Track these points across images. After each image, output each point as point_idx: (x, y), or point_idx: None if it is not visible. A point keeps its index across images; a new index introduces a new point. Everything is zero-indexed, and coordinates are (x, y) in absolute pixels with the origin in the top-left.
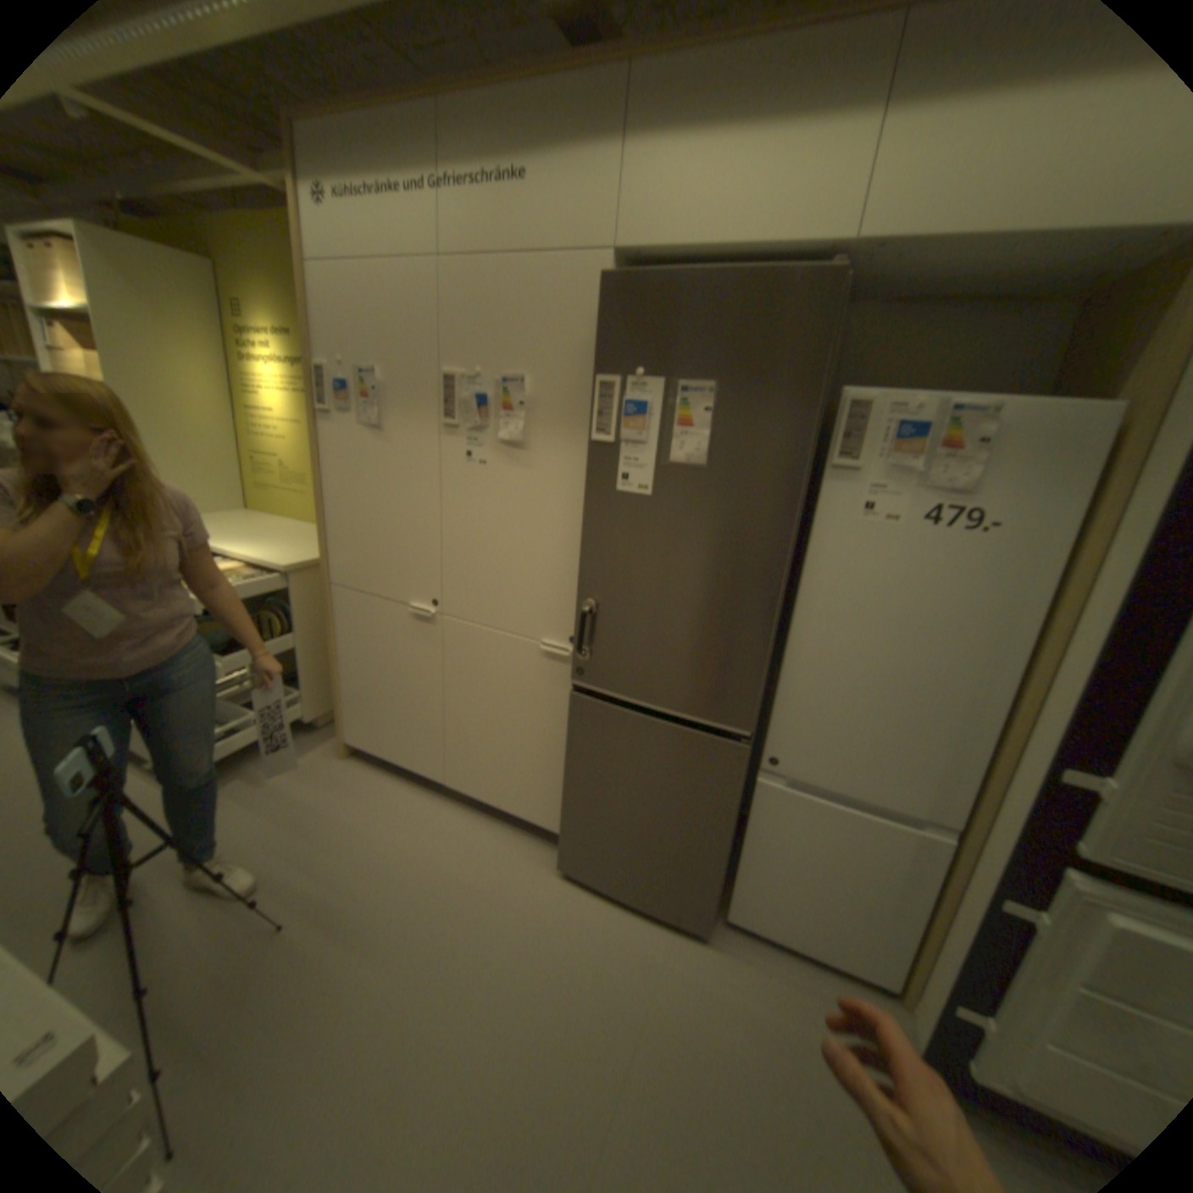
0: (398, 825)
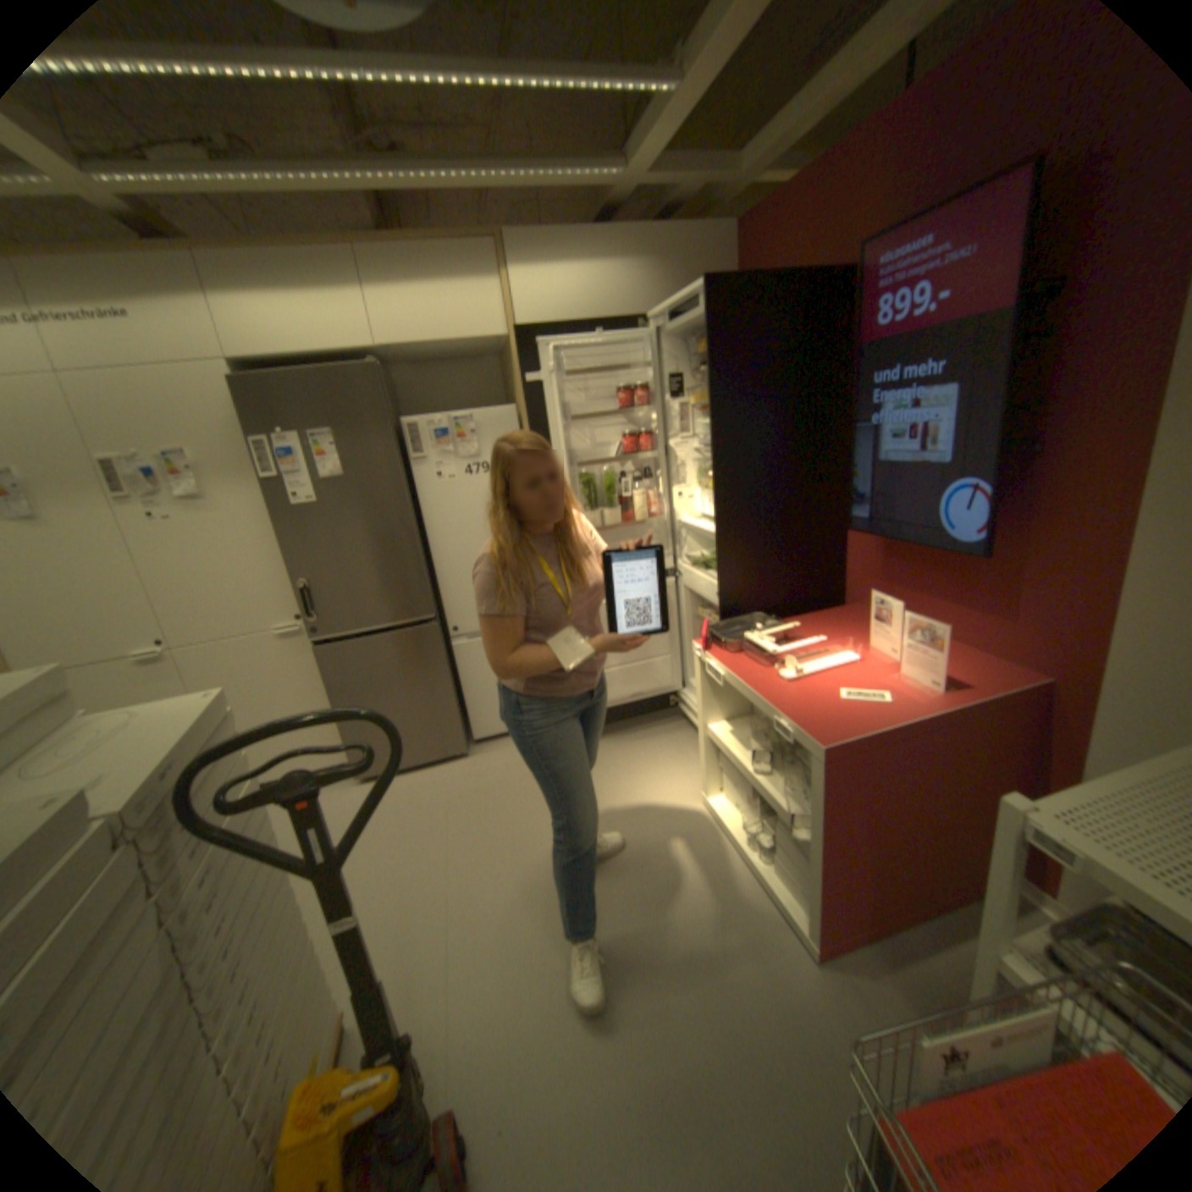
0: None
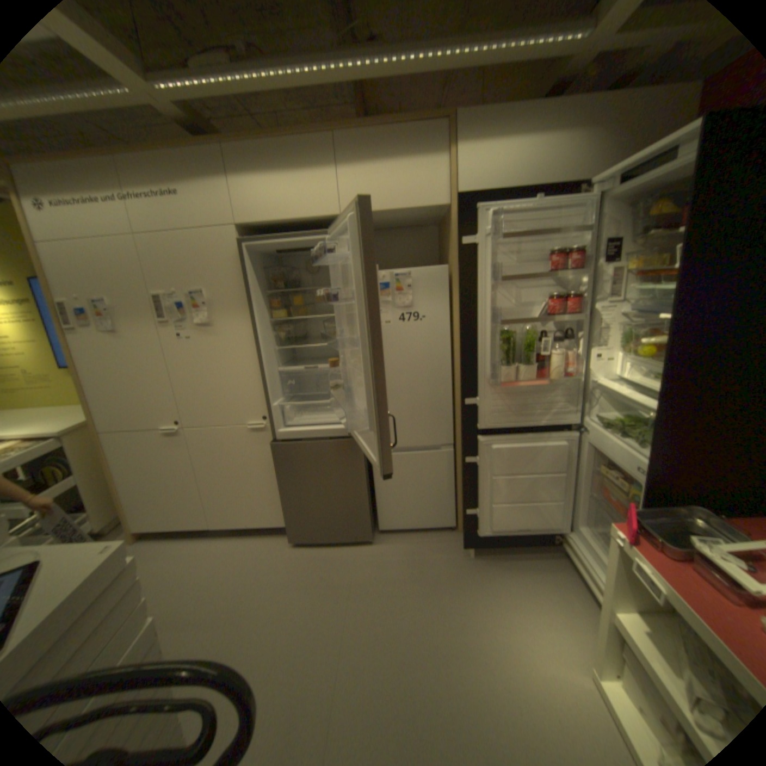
0: (185, 561)
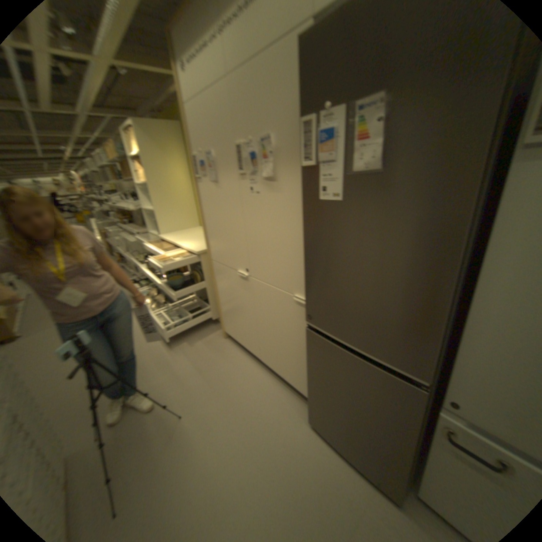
0: (237, 376)
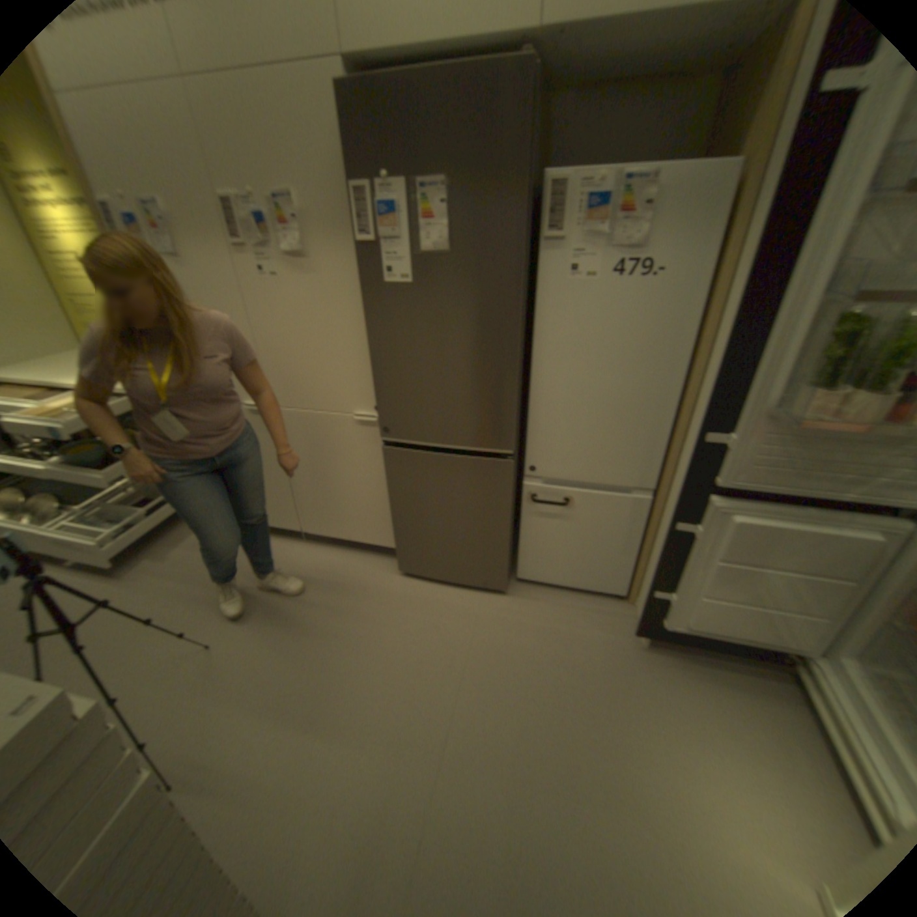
0: (276, 565)
